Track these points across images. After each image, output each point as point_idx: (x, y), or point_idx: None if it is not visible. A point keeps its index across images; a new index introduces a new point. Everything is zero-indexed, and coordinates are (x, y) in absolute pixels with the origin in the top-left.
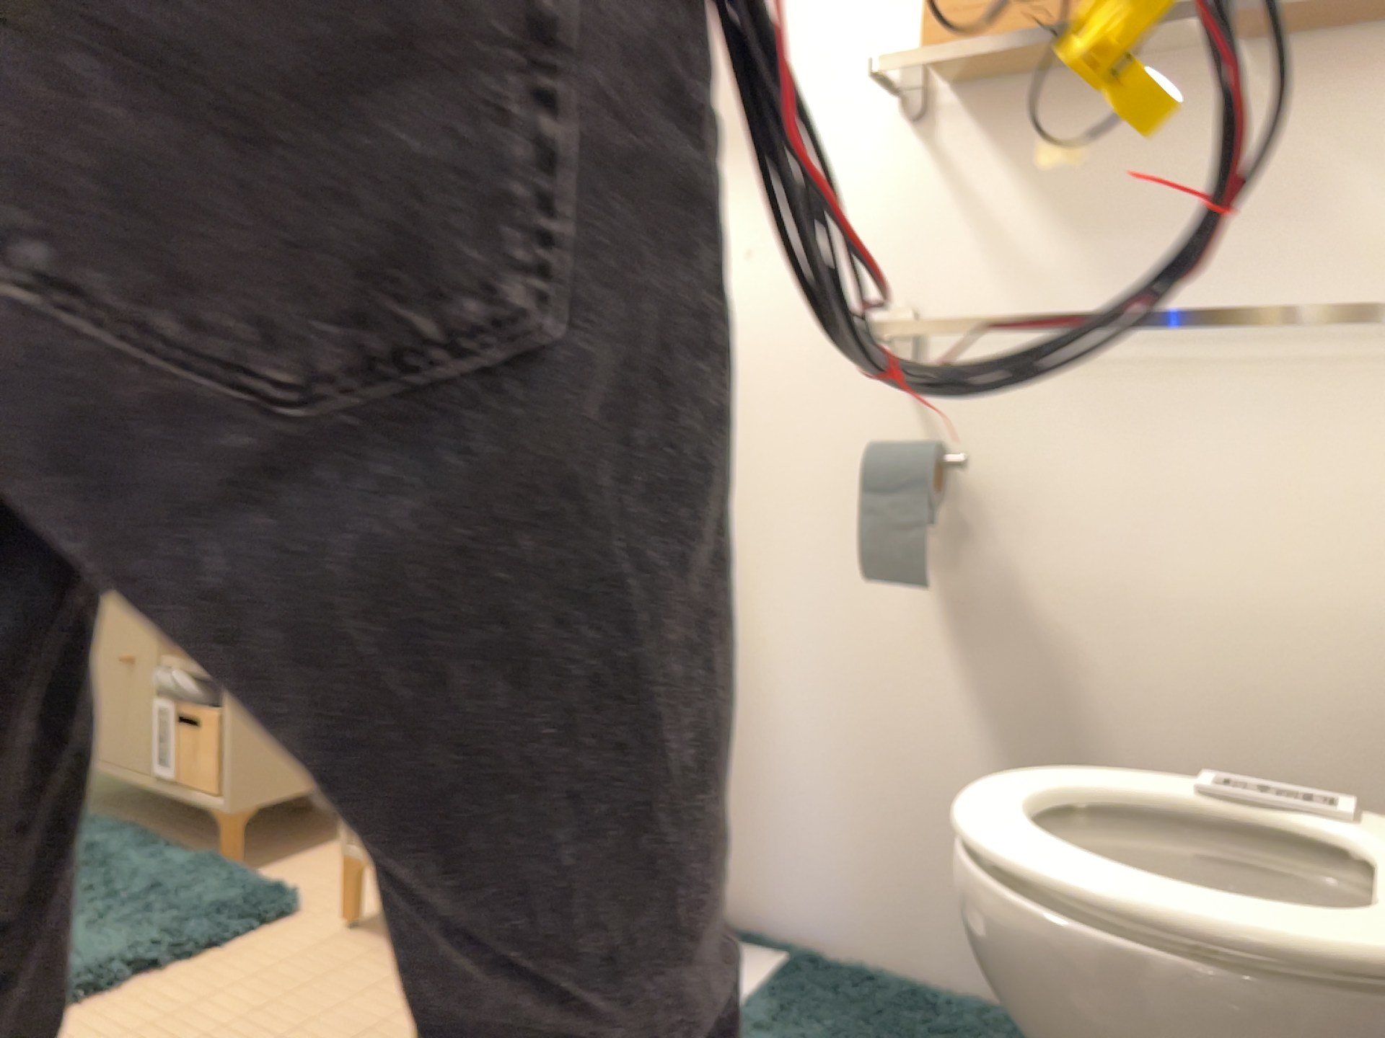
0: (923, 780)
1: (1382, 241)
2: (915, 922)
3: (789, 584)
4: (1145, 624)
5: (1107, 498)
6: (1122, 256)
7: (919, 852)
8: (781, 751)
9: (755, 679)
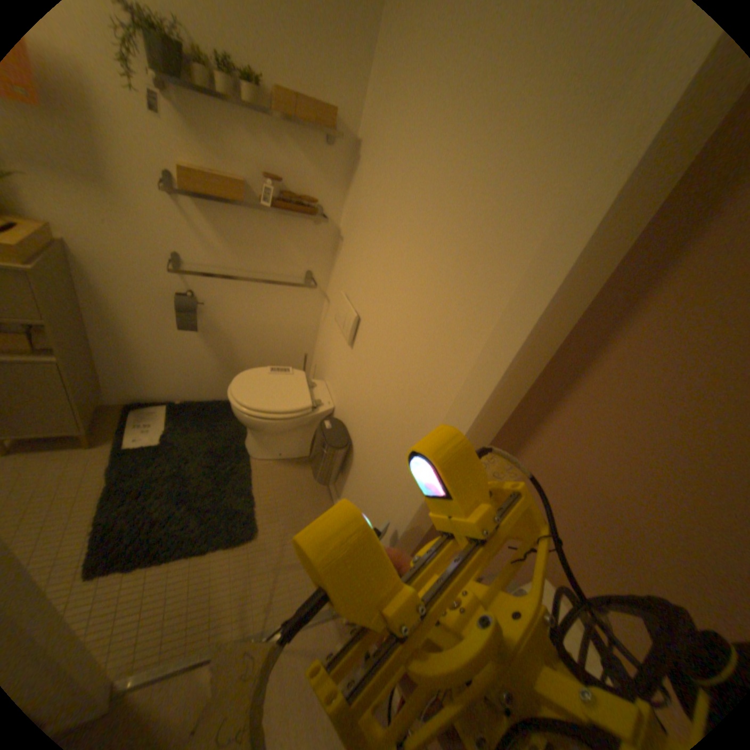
0: (196, 366)
1: (297, 260)
2: (197, 392)
3: (146, 326)
4: (249, 331)
5: (239, 307)
6: (242, 251)
7: (197, 379)
8: (151, 365)
9: (138, 350)
